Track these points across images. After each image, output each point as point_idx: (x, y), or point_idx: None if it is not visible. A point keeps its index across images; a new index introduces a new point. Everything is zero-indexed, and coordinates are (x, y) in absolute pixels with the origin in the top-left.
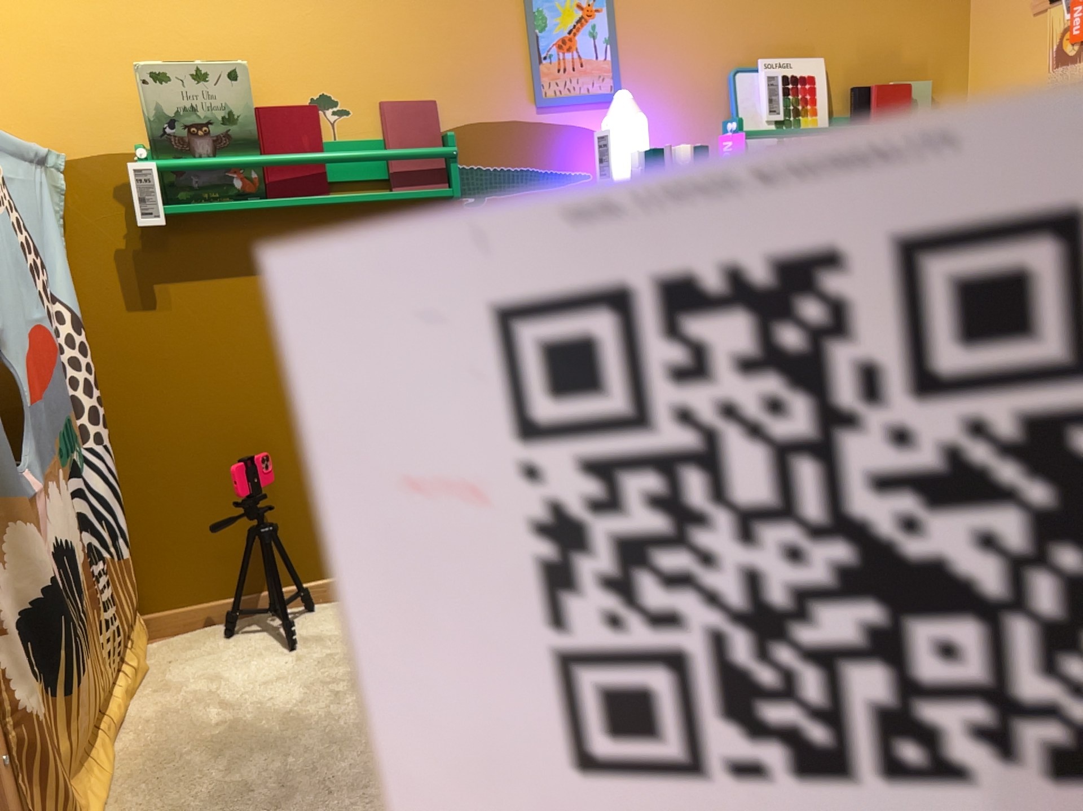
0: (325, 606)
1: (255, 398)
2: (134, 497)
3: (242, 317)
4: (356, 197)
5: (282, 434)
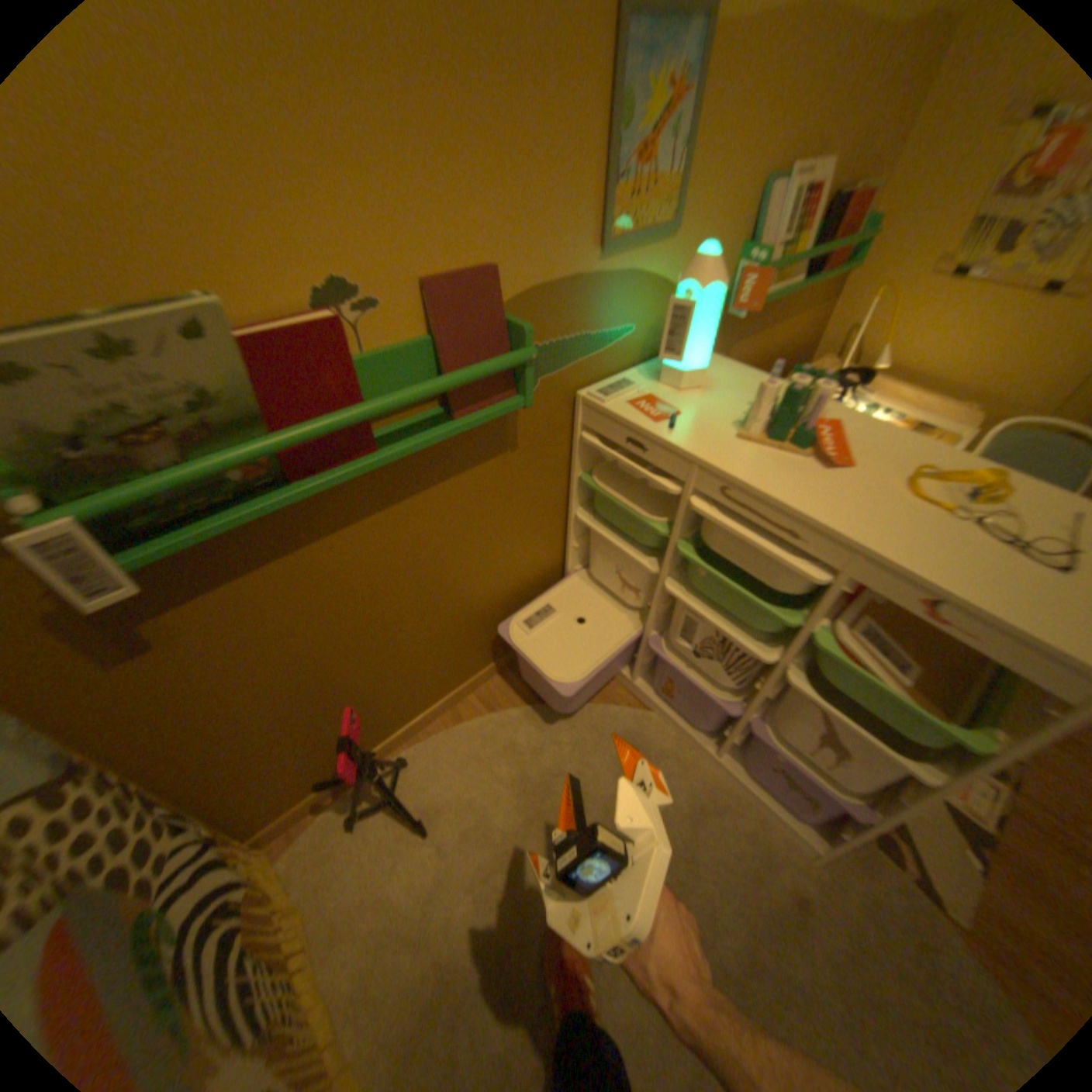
0: (412, 749)
1: (316, 659)
2: (207, 789)
3: (281, 602)
4: (419, 445)
5: (351, 669)
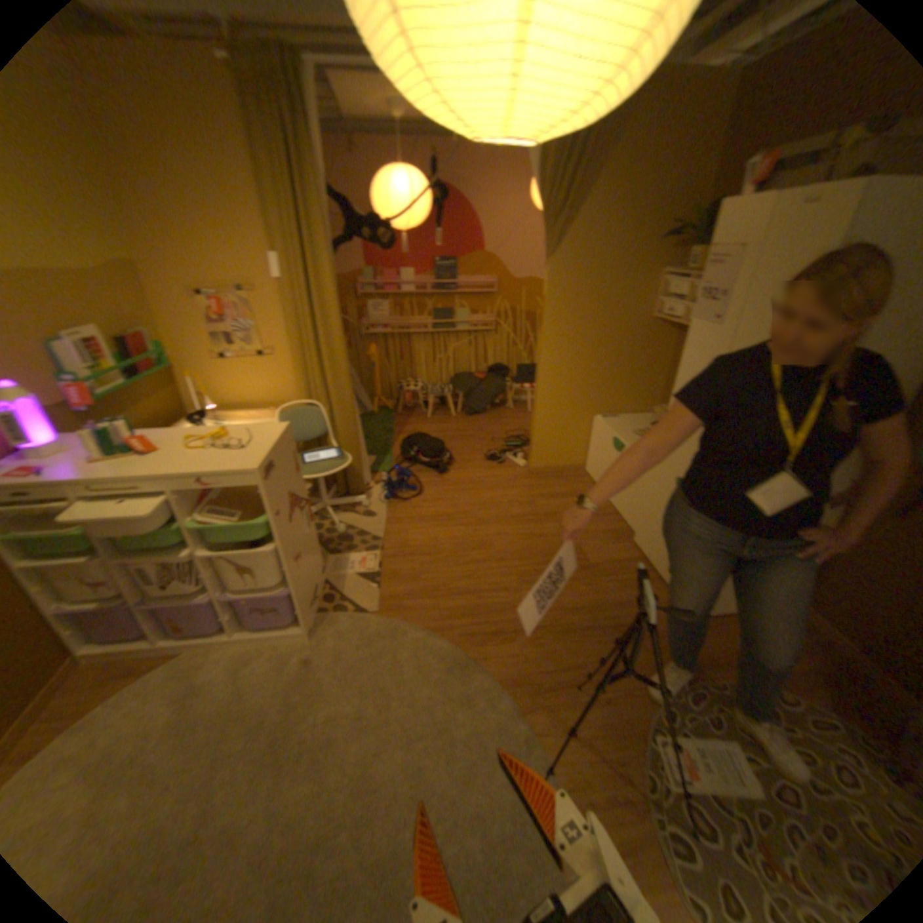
0: None
1: None
2: None
3: None
4: None
5: None
